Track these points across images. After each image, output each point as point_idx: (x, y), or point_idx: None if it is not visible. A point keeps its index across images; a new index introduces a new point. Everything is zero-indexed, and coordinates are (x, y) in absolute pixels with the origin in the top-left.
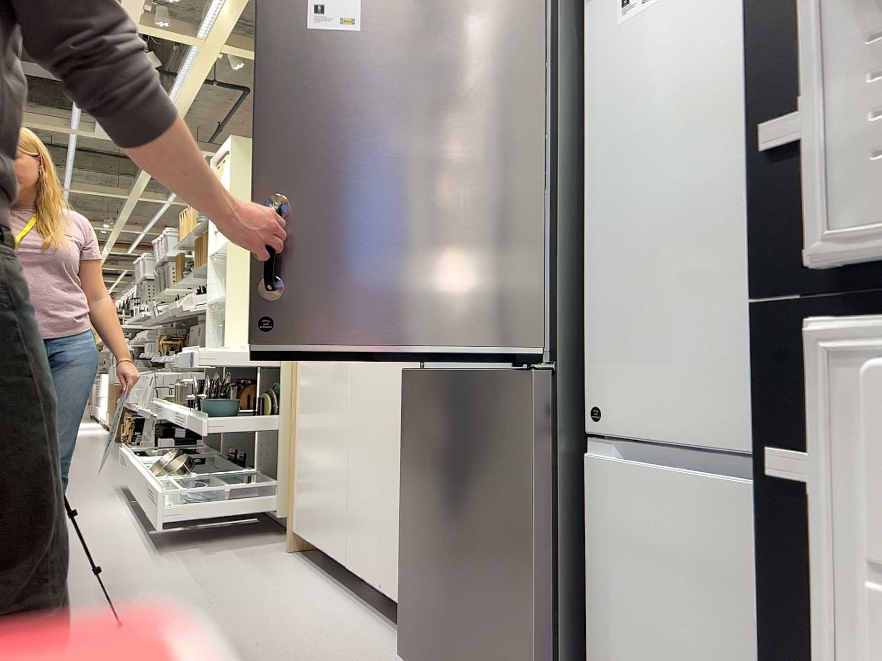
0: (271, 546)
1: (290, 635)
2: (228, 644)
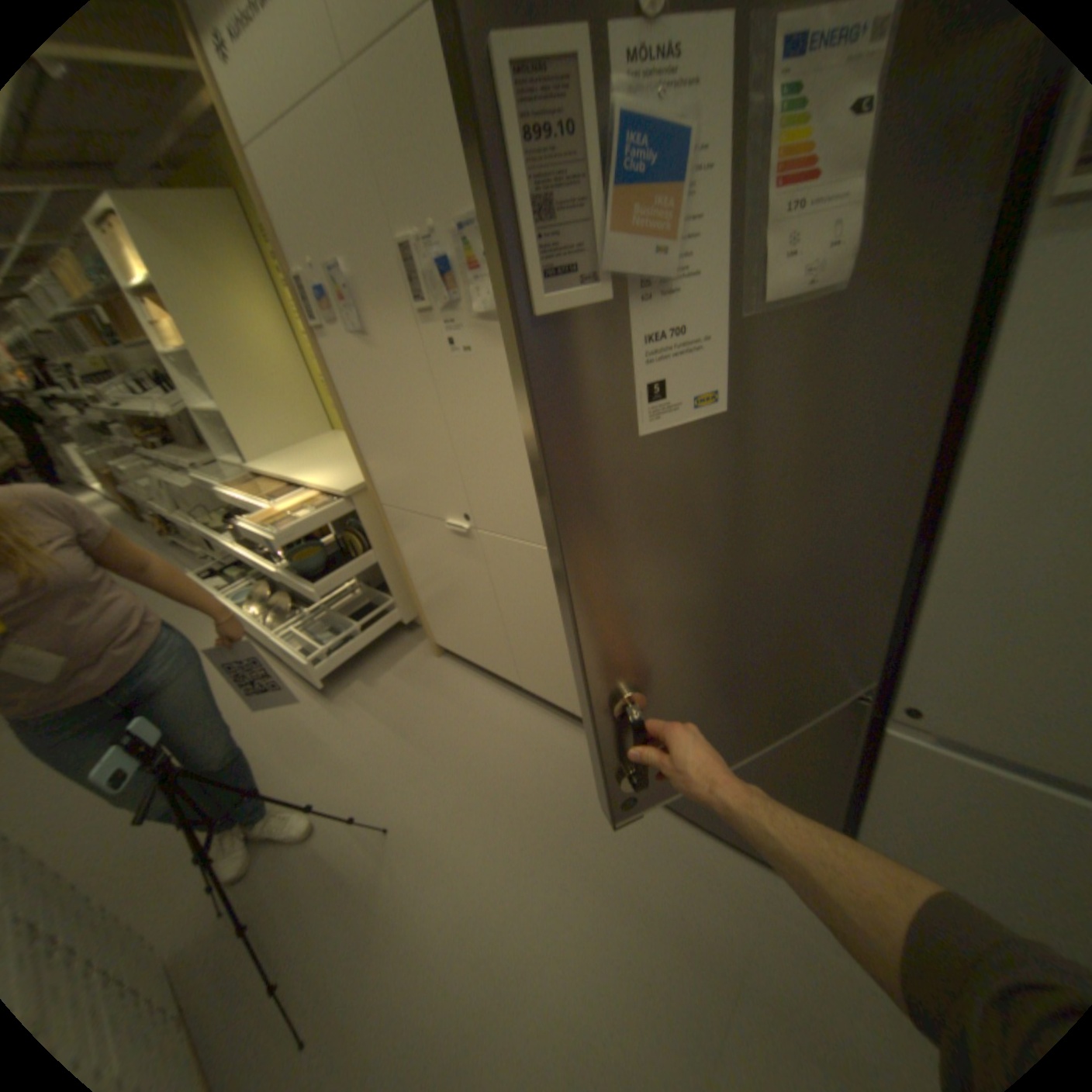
0: (414, 653)
1: (524, 776)
2: (487, 811)
